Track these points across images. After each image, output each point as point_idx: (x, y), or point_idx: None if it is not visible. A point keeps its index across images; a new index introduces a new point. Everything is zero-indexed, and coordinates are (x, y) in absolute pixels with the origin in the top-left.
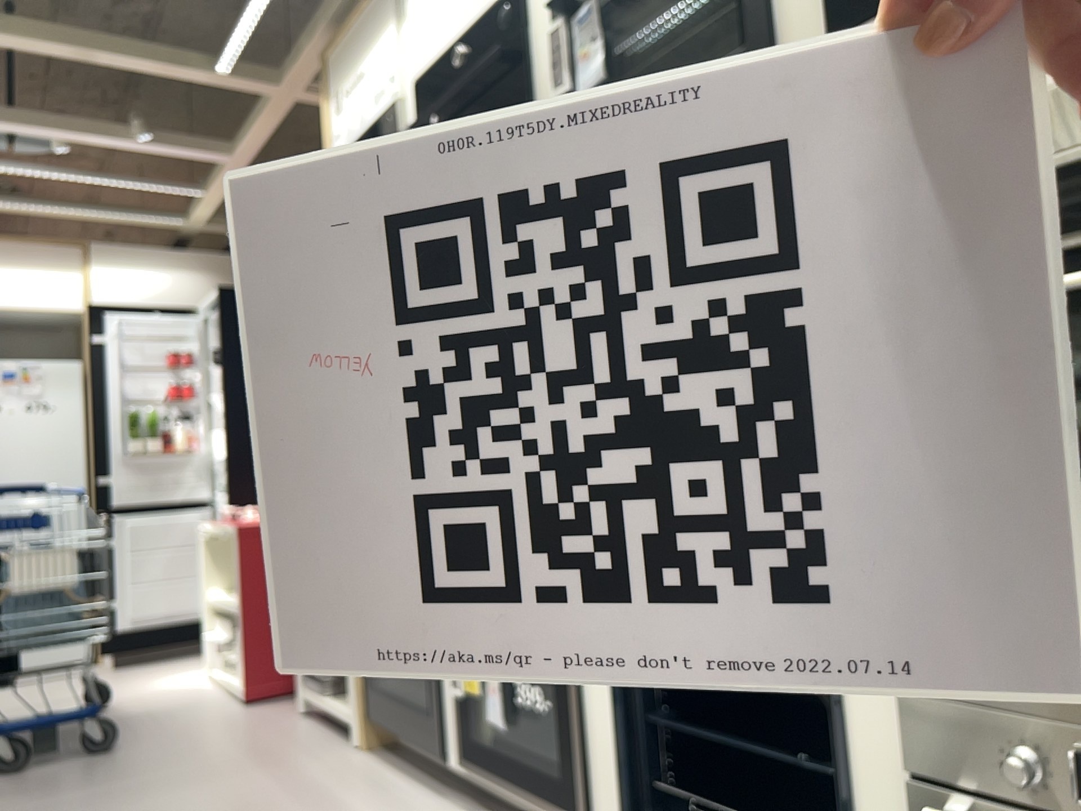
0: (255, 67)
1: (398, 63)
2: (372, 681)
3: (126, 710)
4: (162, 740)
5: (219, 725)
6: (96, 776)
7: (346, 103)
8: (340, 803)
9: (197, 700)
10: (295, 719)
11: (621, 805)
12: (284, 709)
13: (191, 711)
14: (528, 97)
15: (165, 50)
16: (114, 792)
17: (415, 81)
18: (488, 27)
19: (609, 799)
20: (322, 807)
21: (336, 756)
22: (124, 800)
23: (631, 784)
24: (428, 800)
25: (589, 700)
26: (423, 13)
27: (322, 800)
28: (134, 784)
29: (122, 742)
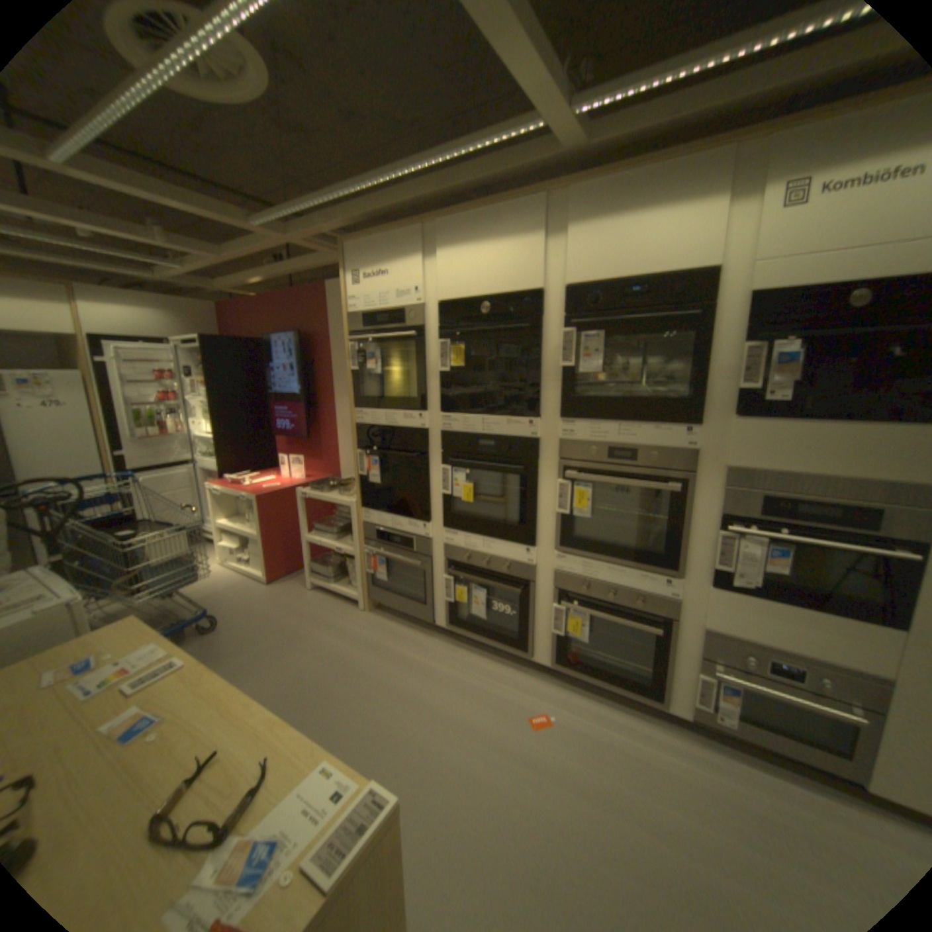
0: (270, 222)
1: (423, 283)
2: (371, 583)
3: (189, 598)
4: (240, 619)
5: (265, 603)
6: (225, 651)
7: (366, 283)
8: (385, 649)
9: (231, 585)
10: (309, 594)
11: (552, 651)
12: (294, 587)
13: (236, 595)
14: (538, 354)
15: (213, 204)
16: (250, 661)
17: (440, 302)
18: (510, 302)
19: (545, 648)
20: (378, 652)
21: (355, 618)
22: (262, 666)
23: (557, 644)
24: (426, 640)
25: (538, 614)
26: (454, 267)
27: (374, 648)
28: (256, 653)
29: (215, 623)
